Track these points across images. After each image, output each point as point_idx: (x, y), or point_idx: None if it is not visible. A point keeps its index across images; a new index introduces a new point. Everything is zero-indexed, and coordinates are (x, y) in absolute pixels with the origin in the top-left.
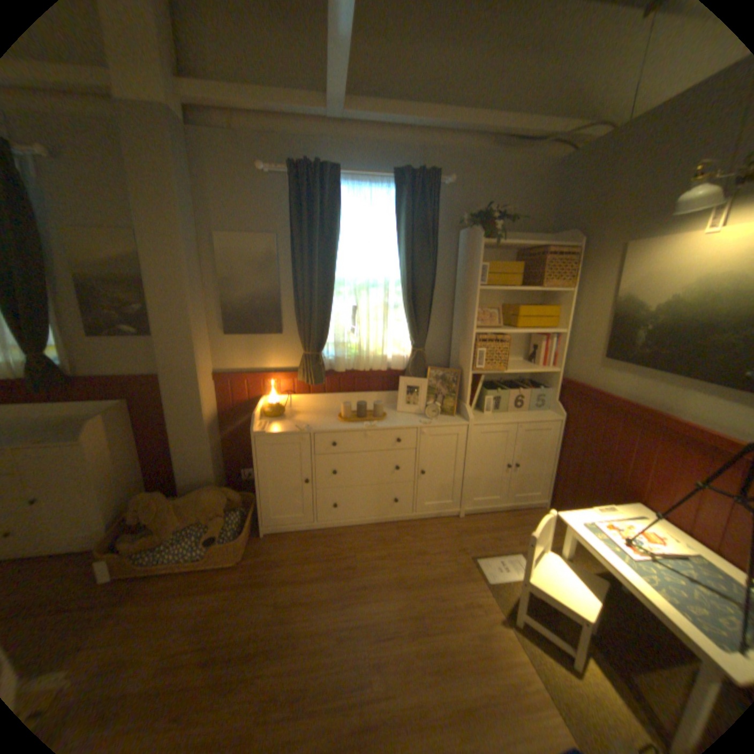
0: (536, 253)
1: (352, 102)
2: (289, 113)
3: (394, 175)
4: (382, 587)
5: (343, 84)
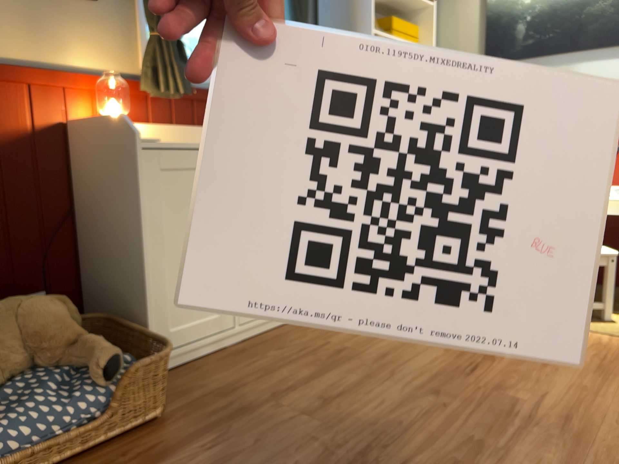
0: None
1: None
2: None
3: None
4: (400, 347)
5: None
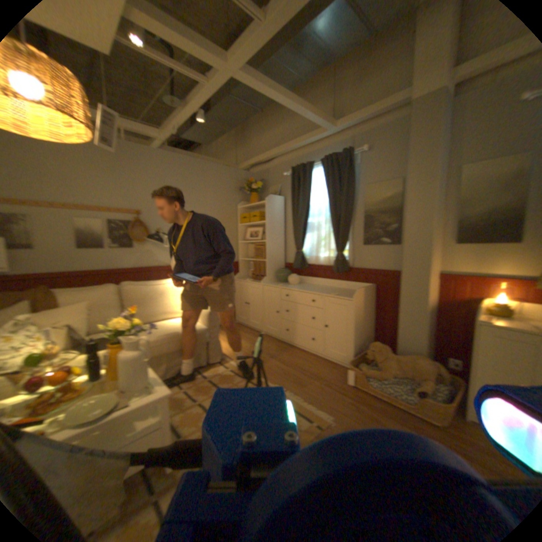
0: None
1: None
2: None
3: None
4: None
5: None
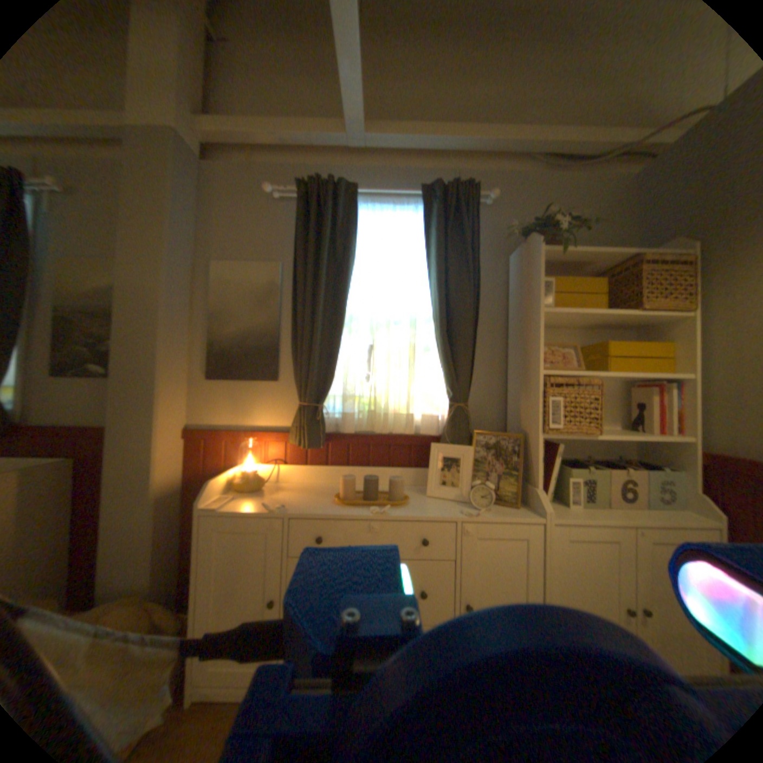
0: (624, 268)
1: (375, 126)
2: (309, 145)
3: (423, 197)
4: None
5: (359, 88)
